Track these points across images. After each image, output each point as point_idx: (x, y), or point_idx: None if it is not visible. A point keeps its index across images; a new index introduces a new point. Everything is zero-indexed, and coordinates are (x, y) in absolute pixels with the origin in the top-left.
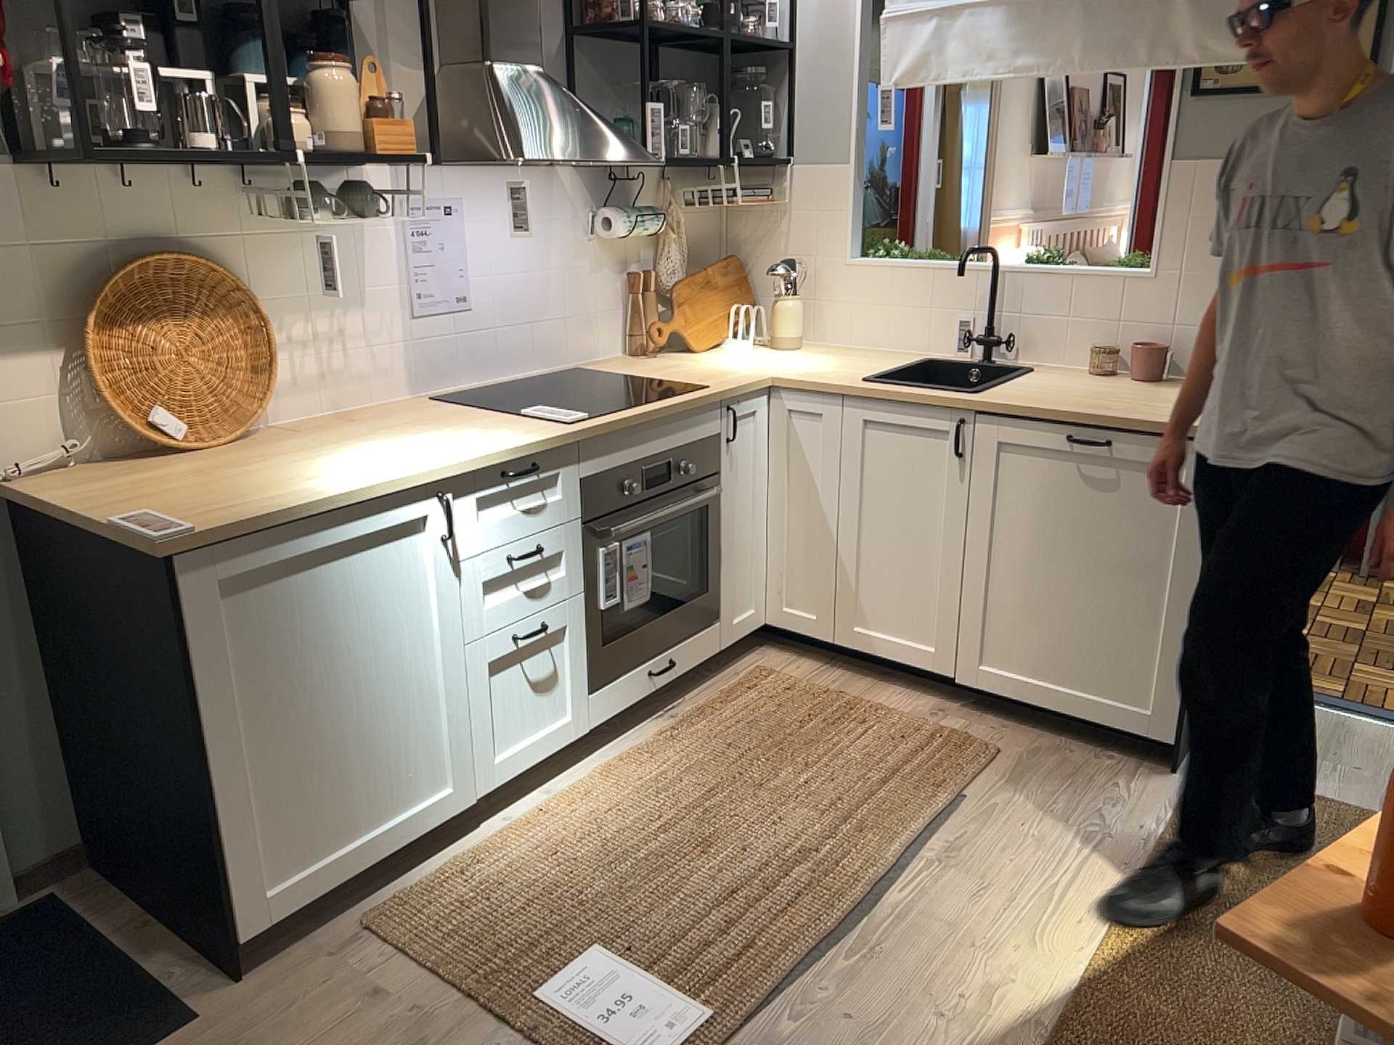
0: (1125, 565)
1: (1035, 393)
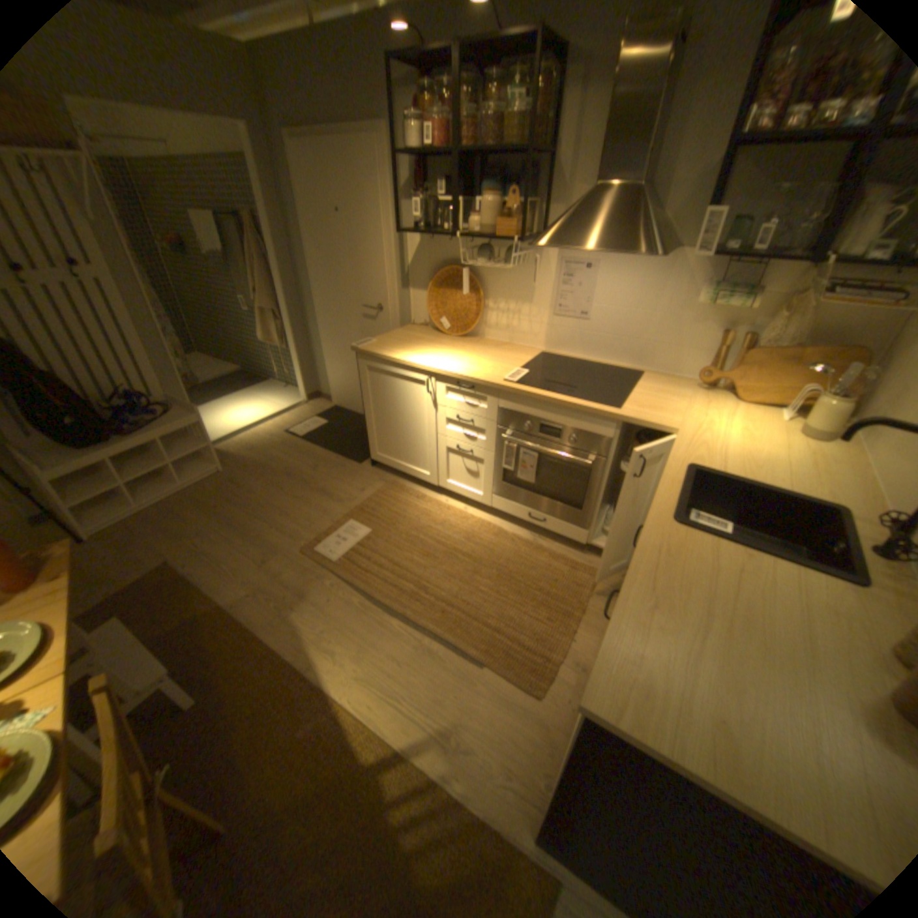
0: None
1: (708, 564)
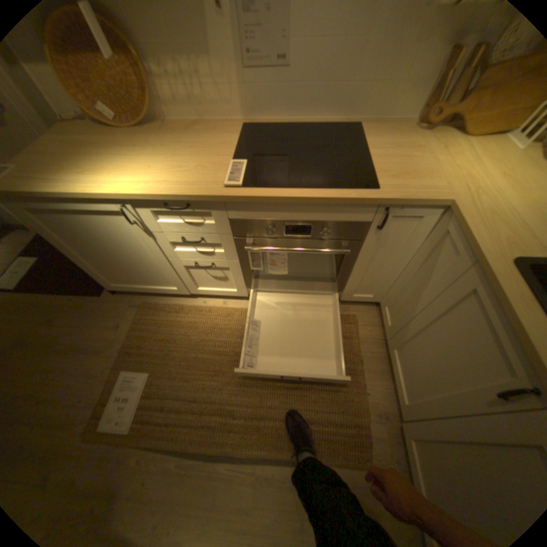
0: None
1: None
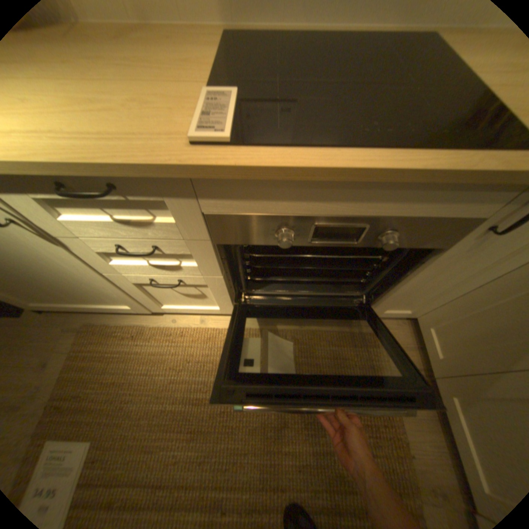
0: None
1: None
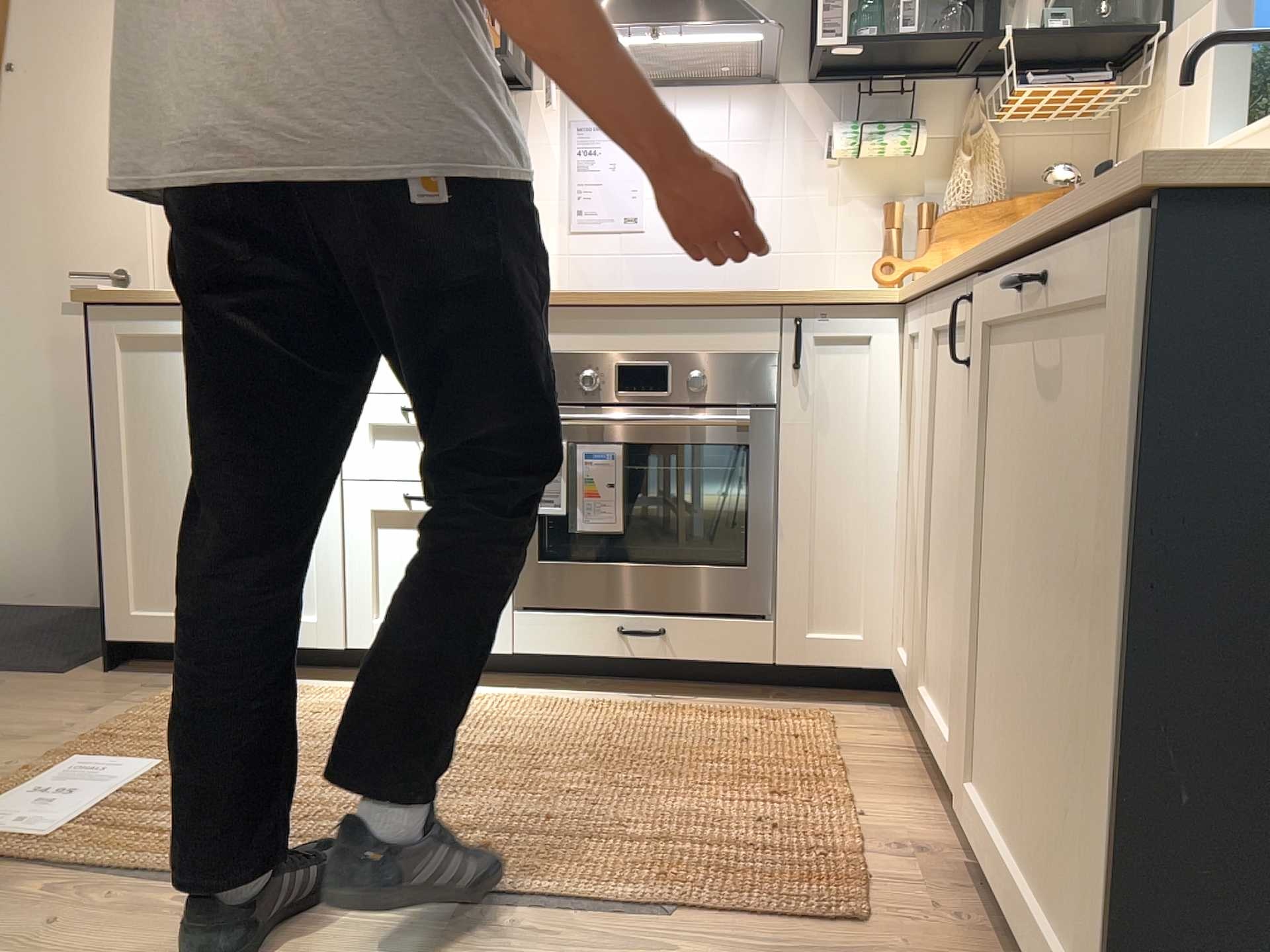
0: (1088, 585)
1: None
